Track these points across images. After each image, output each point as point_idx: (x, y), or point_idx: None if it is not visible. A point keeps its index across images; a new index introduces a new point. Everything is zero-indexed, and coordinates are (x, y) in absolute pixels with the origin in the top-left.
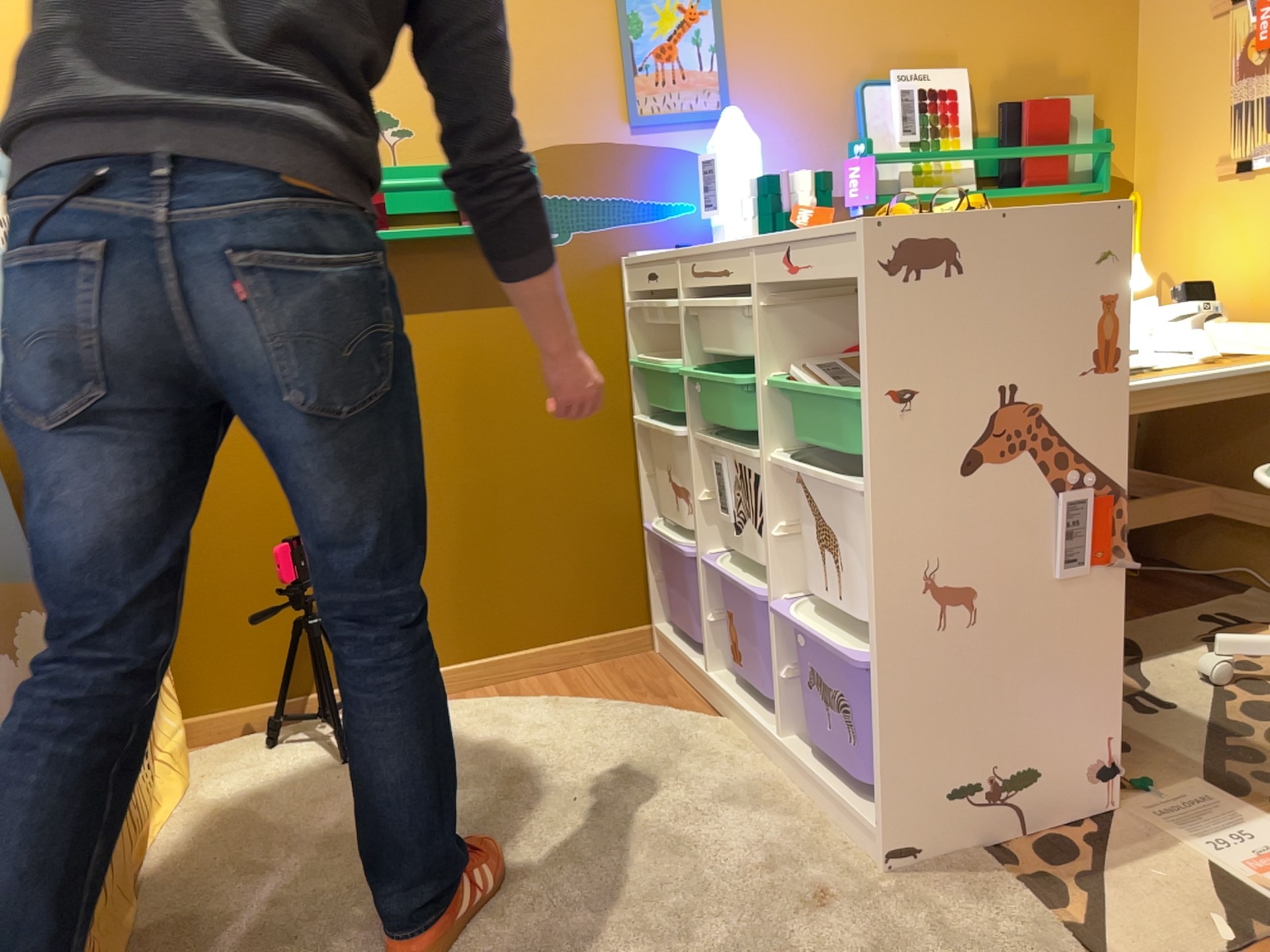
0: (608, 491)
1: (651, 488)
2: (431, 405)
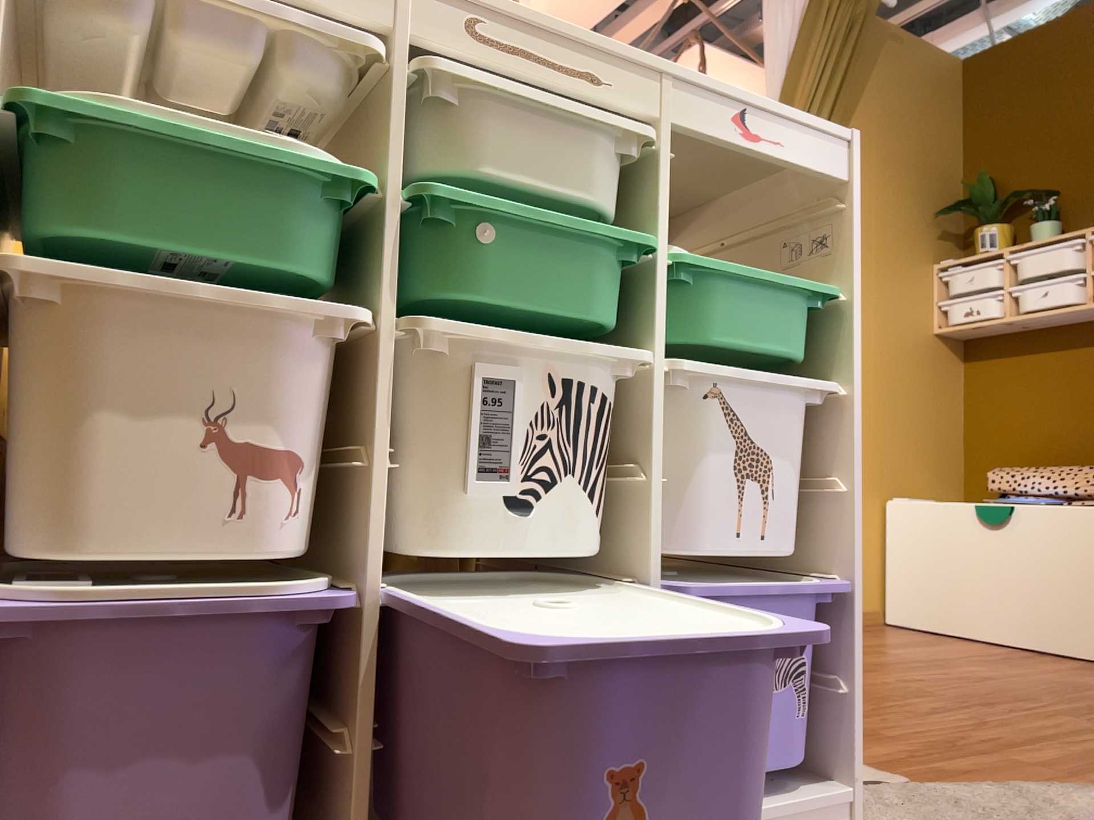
0: None
1: None
2: None
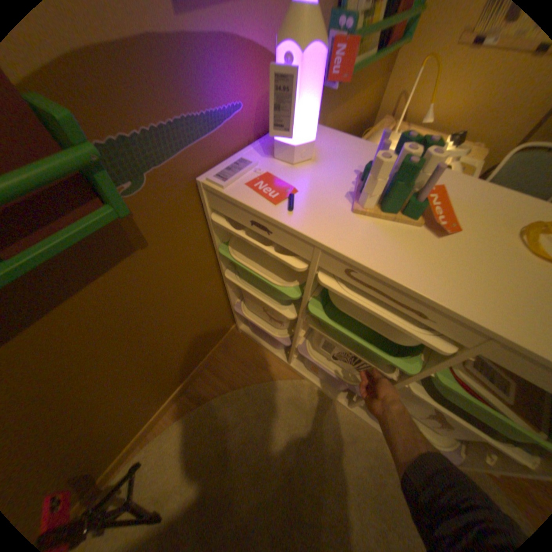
0: (212, 304)
1: (234, 292)
2: (82, 368)
